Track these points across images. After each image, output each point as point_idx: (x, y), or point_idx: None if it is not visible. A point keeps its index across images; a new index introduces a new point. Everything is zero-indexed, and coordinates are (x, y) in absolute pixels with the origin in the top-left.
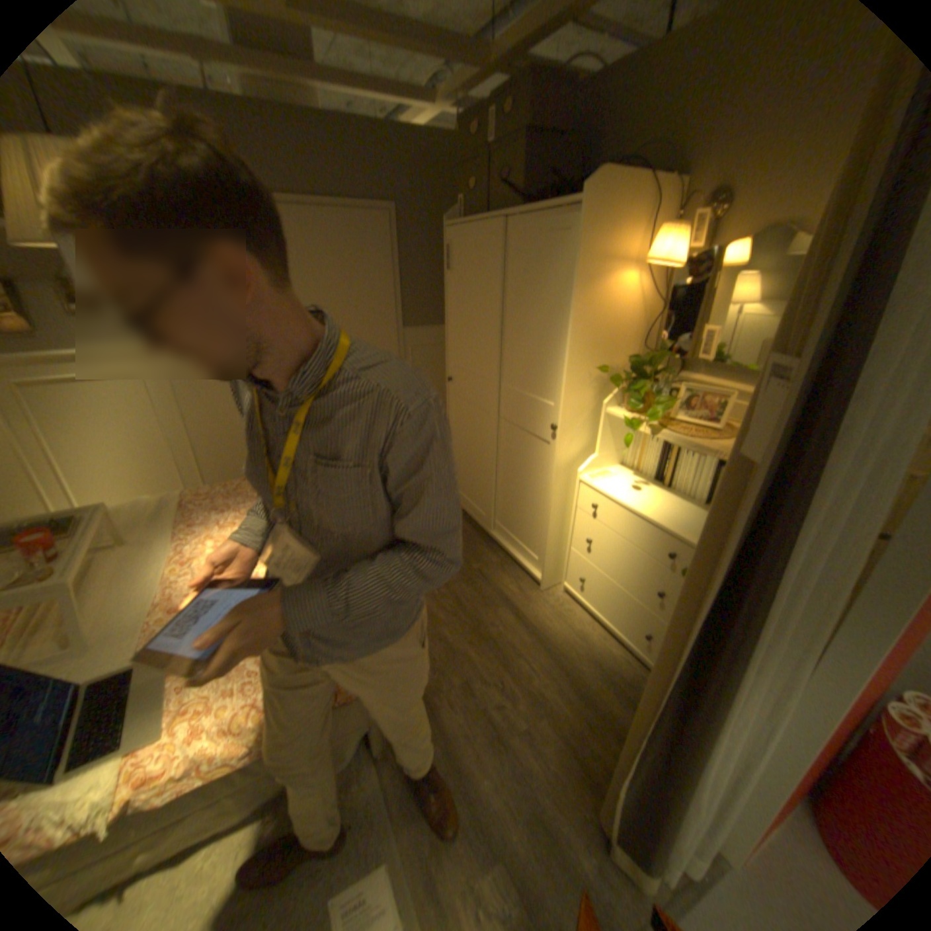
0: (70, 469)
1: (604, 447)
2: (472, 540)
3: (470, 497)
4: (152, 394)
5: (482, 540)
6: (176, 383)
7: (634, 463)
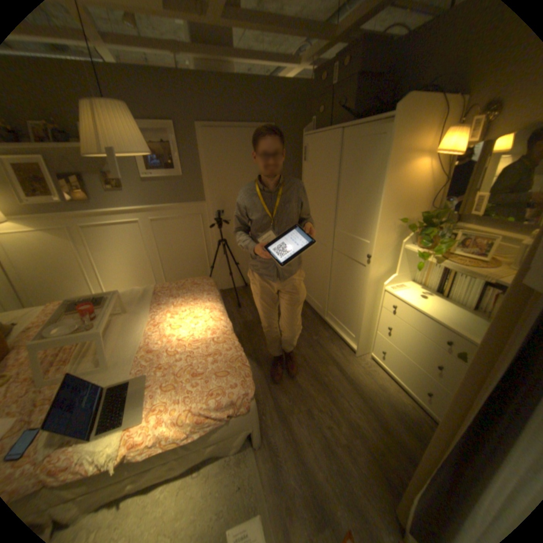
0: (102, 271)
1: (401, 270)
2: (313, 322)
3: (312, 296)
4: (142, 233)
5: (319, 322)
6: (154, 227)
7: (422, 281)
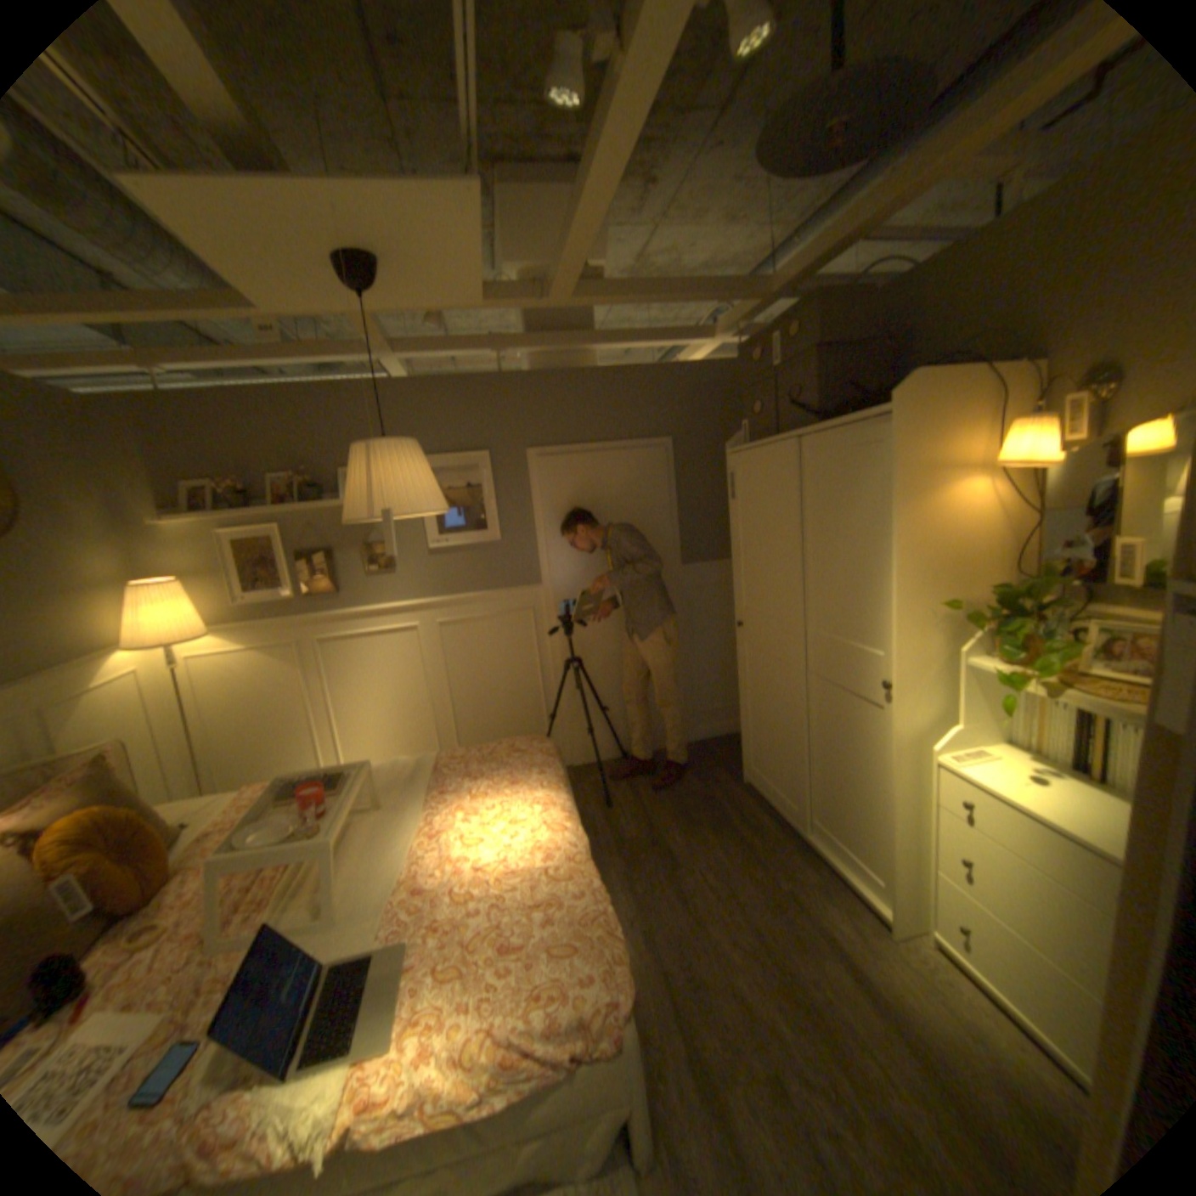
0: (343, 724)
1: (975, 717)
2: (779, 847)
3: (774, 782)
4: (423, 648)
5: (795, 848)
6: (445, 636)
7: (1031, 743)
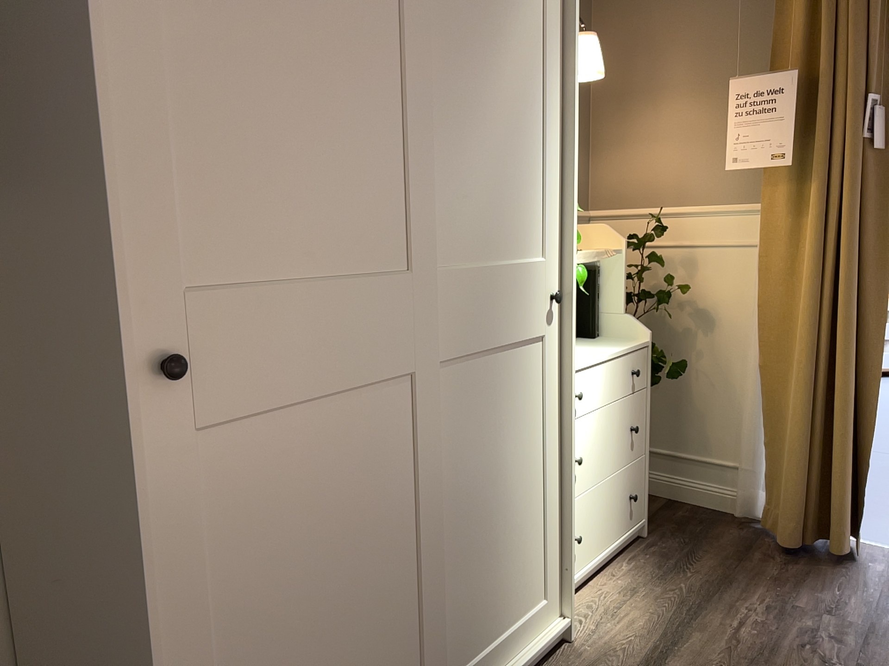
0: None
1: None
2: None
3: None
4: None
5: None
6: None
7: None
